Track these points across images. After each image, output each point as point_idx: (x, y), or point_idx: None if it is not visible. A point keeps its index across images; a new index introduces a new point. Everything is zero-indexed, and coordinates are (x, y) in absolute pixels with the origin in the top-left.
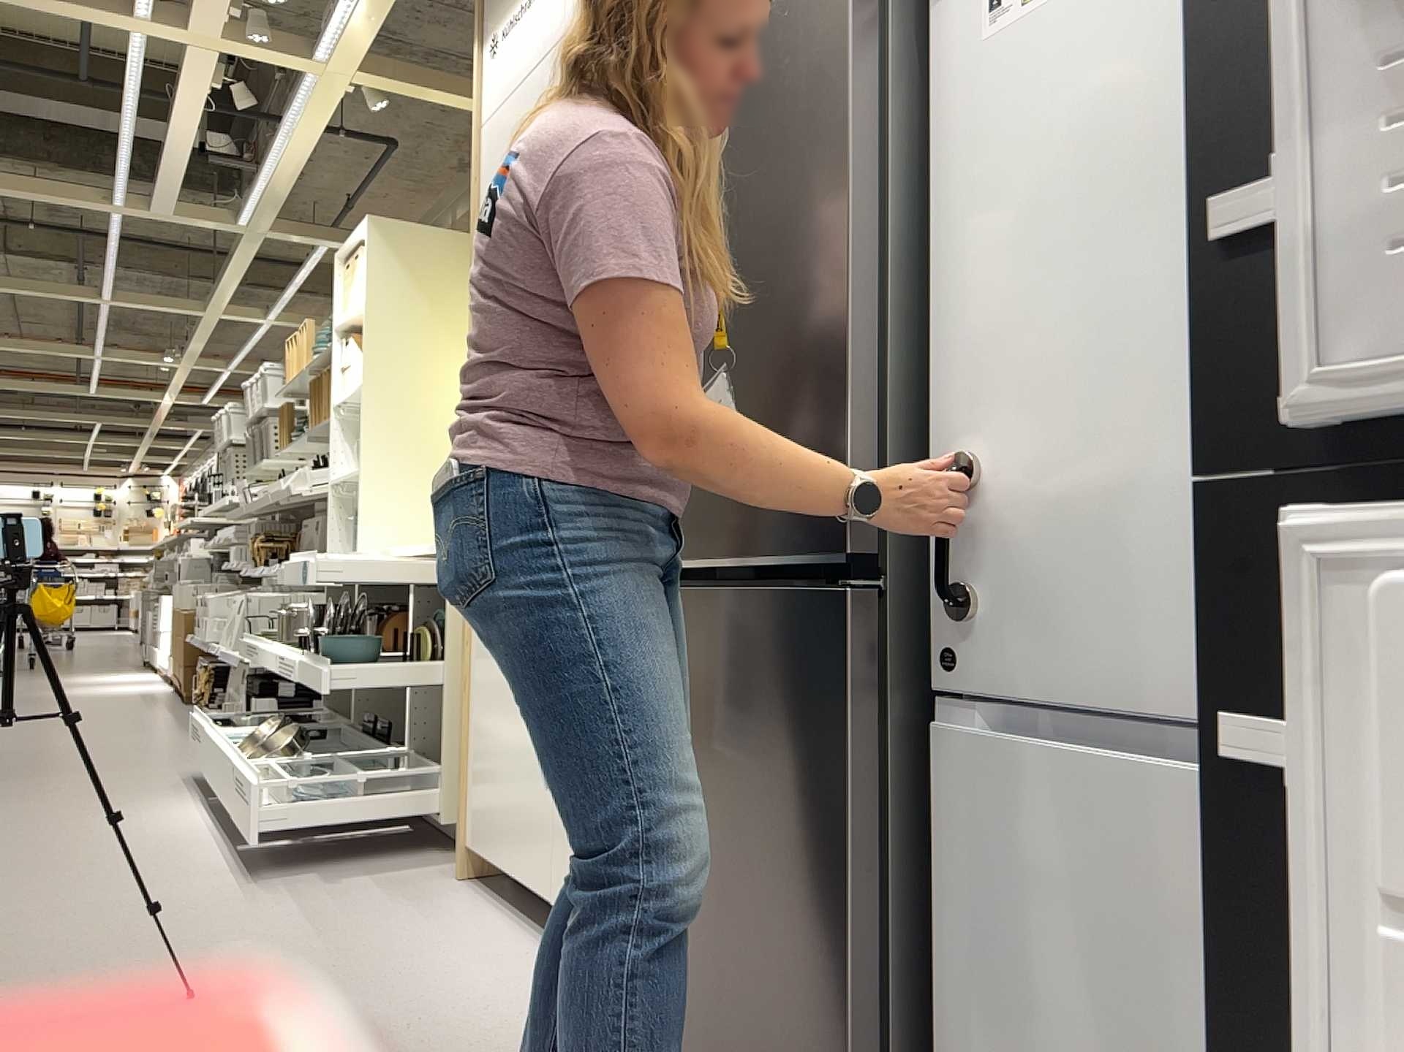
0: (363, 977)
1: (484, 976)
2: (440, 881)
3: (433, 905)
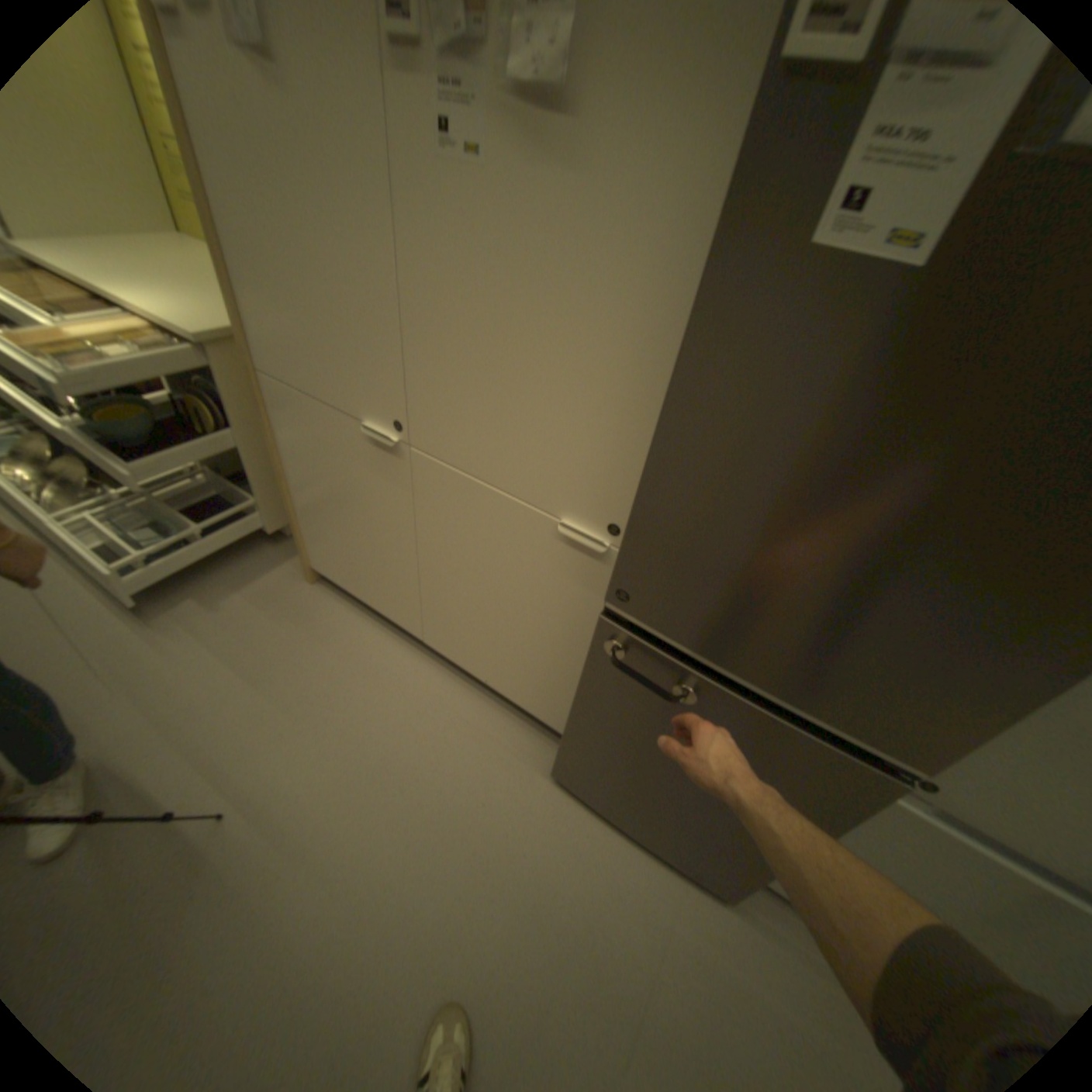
0: (327, 734)
1: (406, 704)
2: (299, 587)
3: (316, 622)
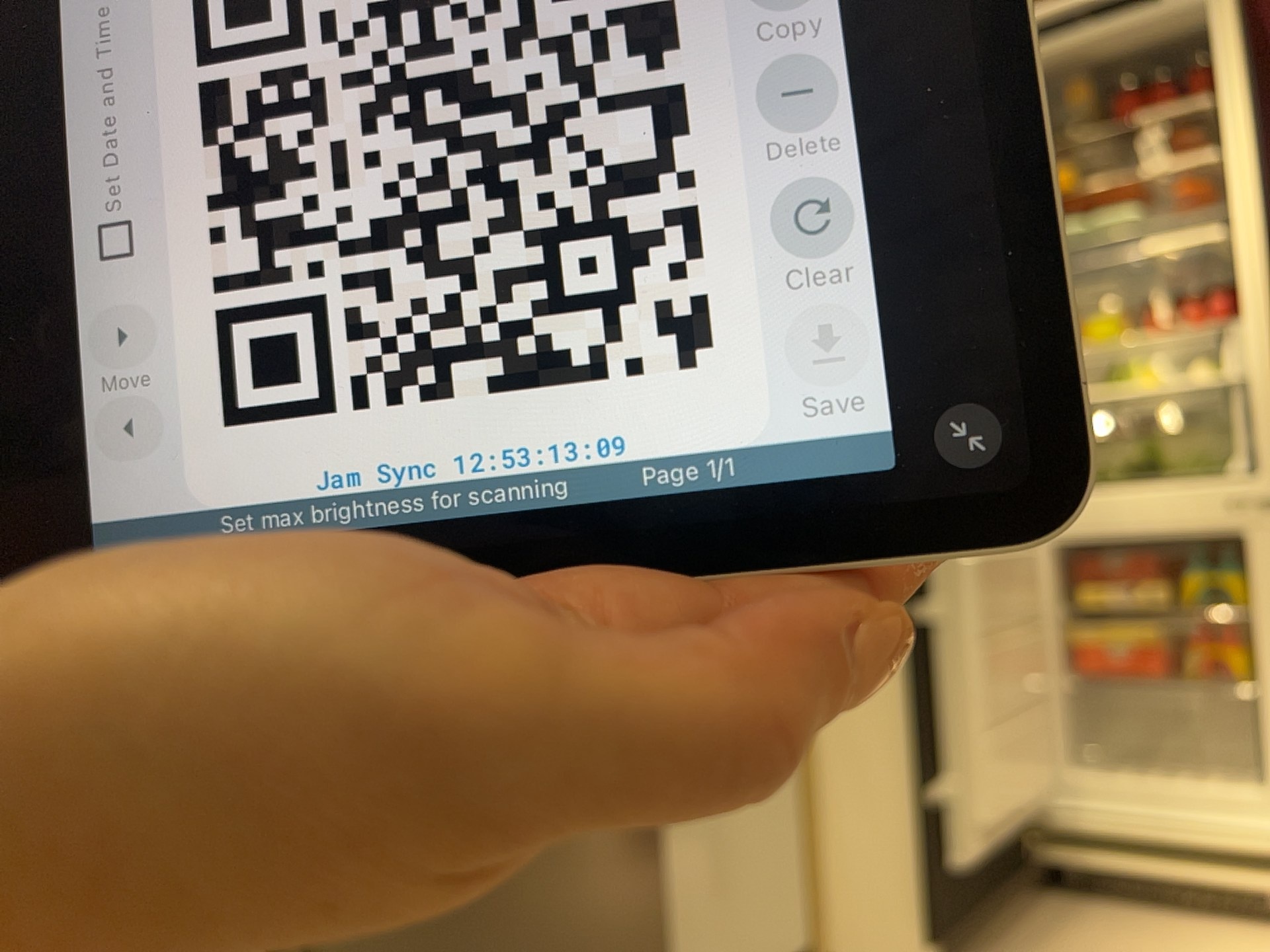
0: None
1: None
2: None
3: None
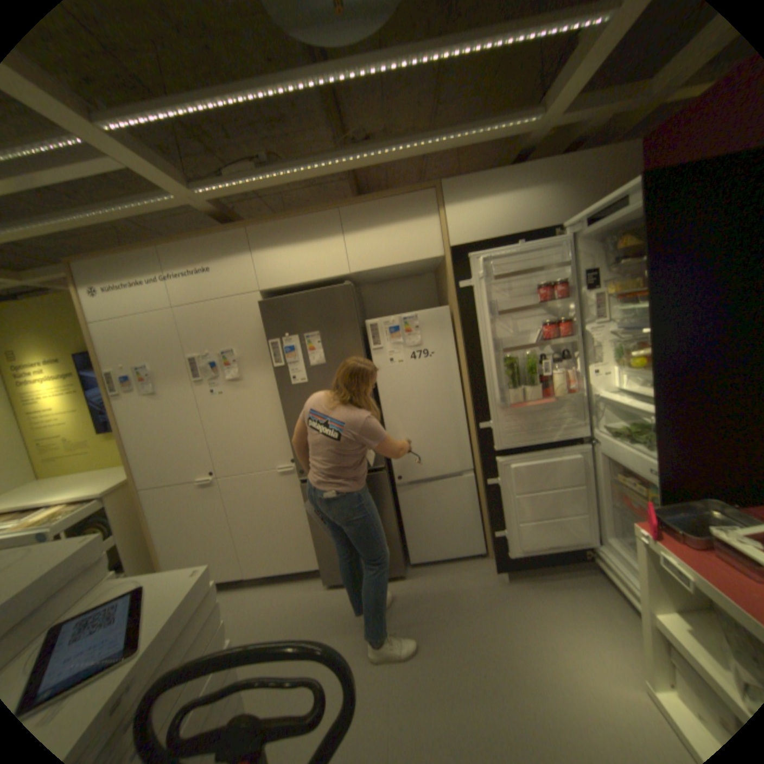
0: None
1: (245, 609)
2: None
3: None
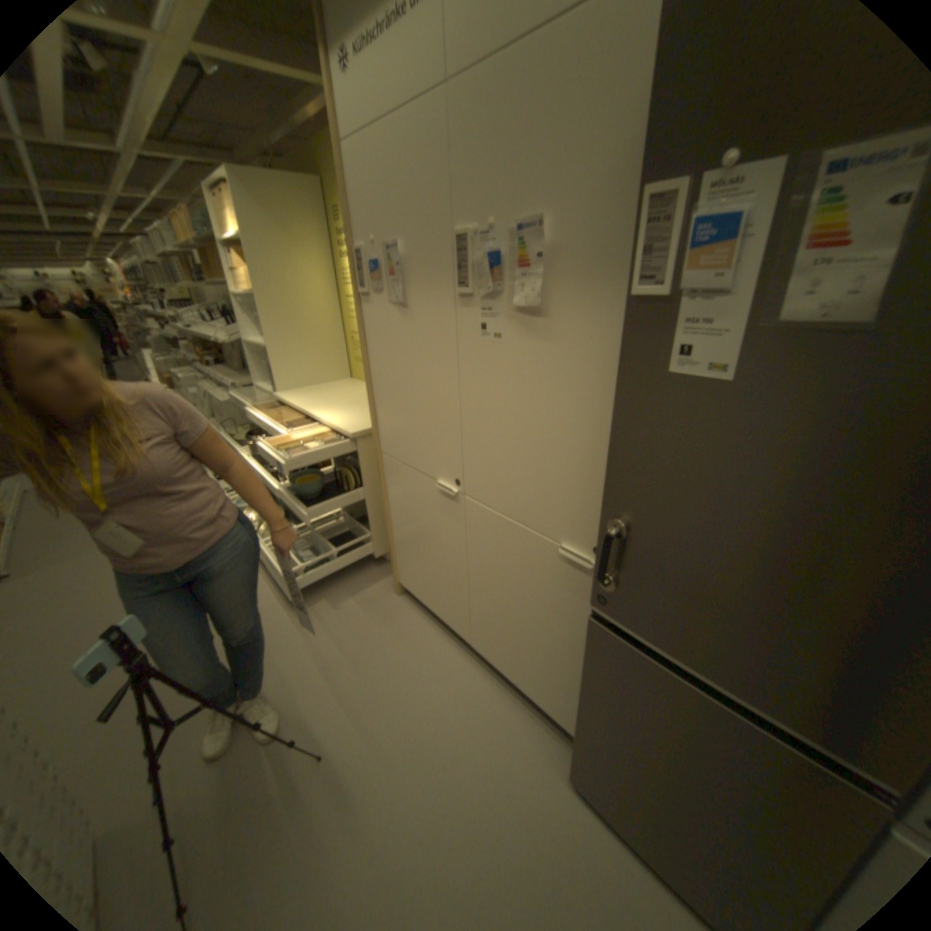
0: (396, 709)
1: (454, 696)
2: (390, 596)
3: (397, 623)
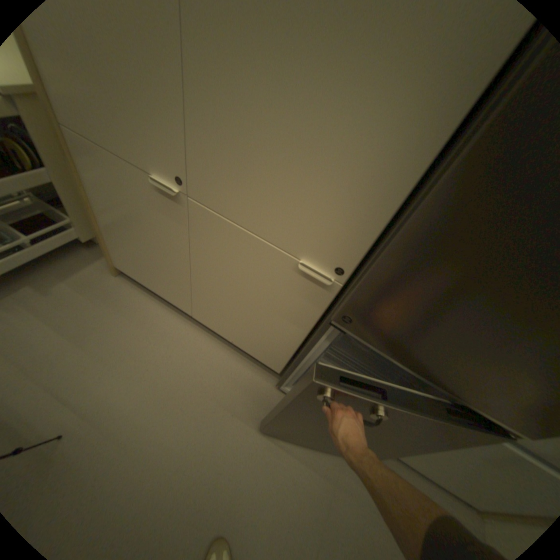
0: (131, 377)
1: (181, 355)
2: (106, 278)
3: (119, 302)
